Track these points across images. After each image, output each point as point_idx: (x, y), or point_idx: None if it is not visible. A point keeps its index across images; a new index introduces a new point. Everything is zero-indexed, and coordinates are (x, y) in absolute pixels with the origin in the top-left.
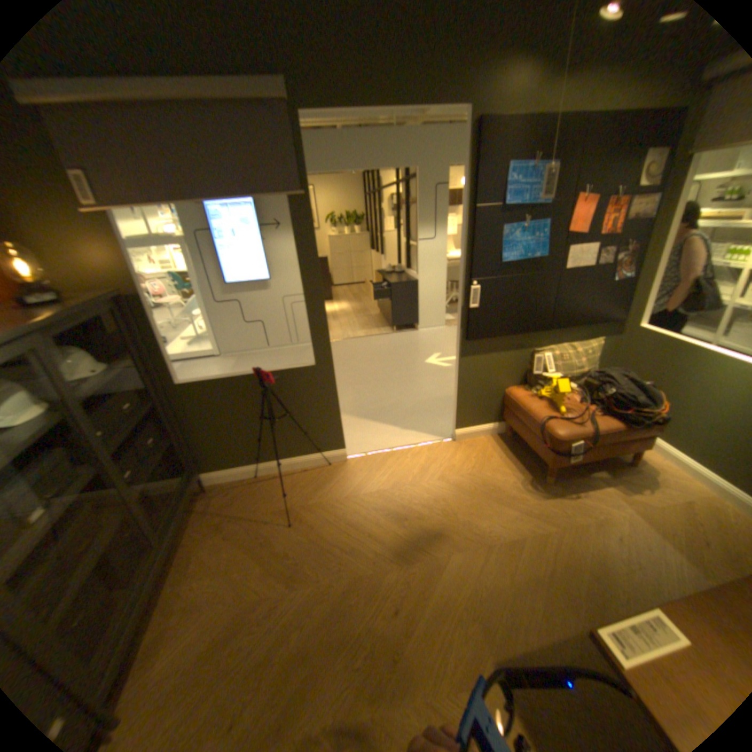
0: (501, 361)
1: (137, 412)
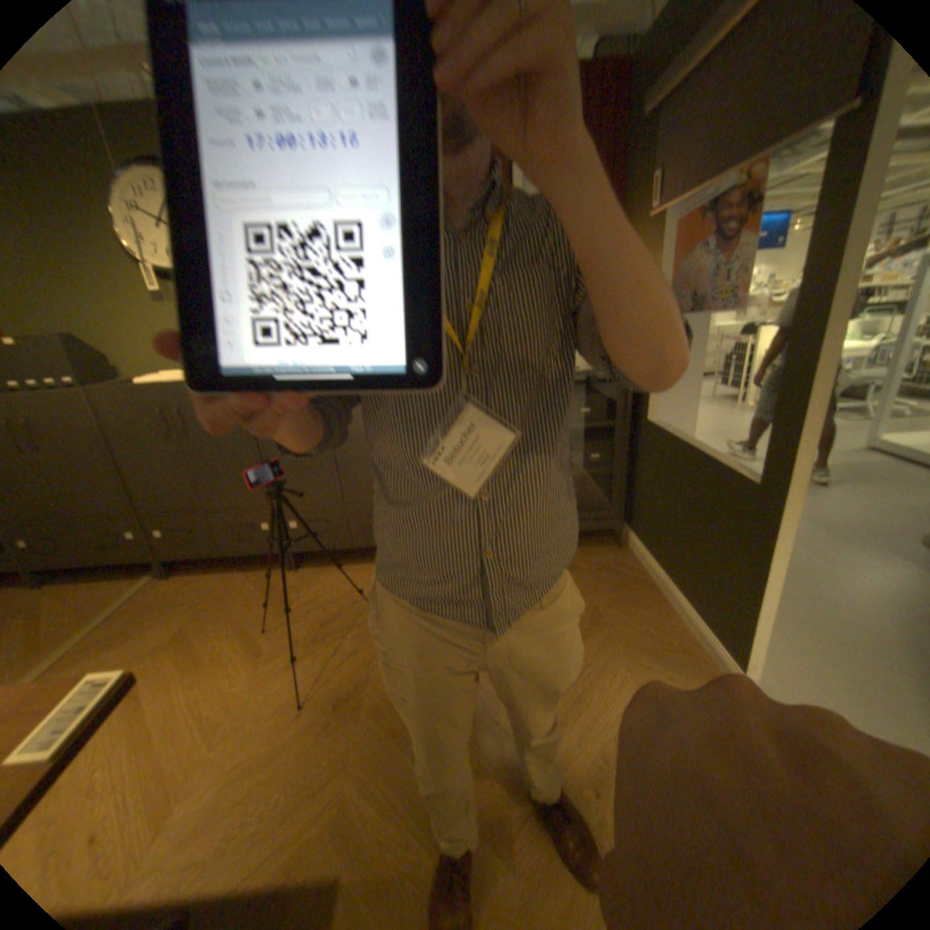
0: None
1: (596, 421)
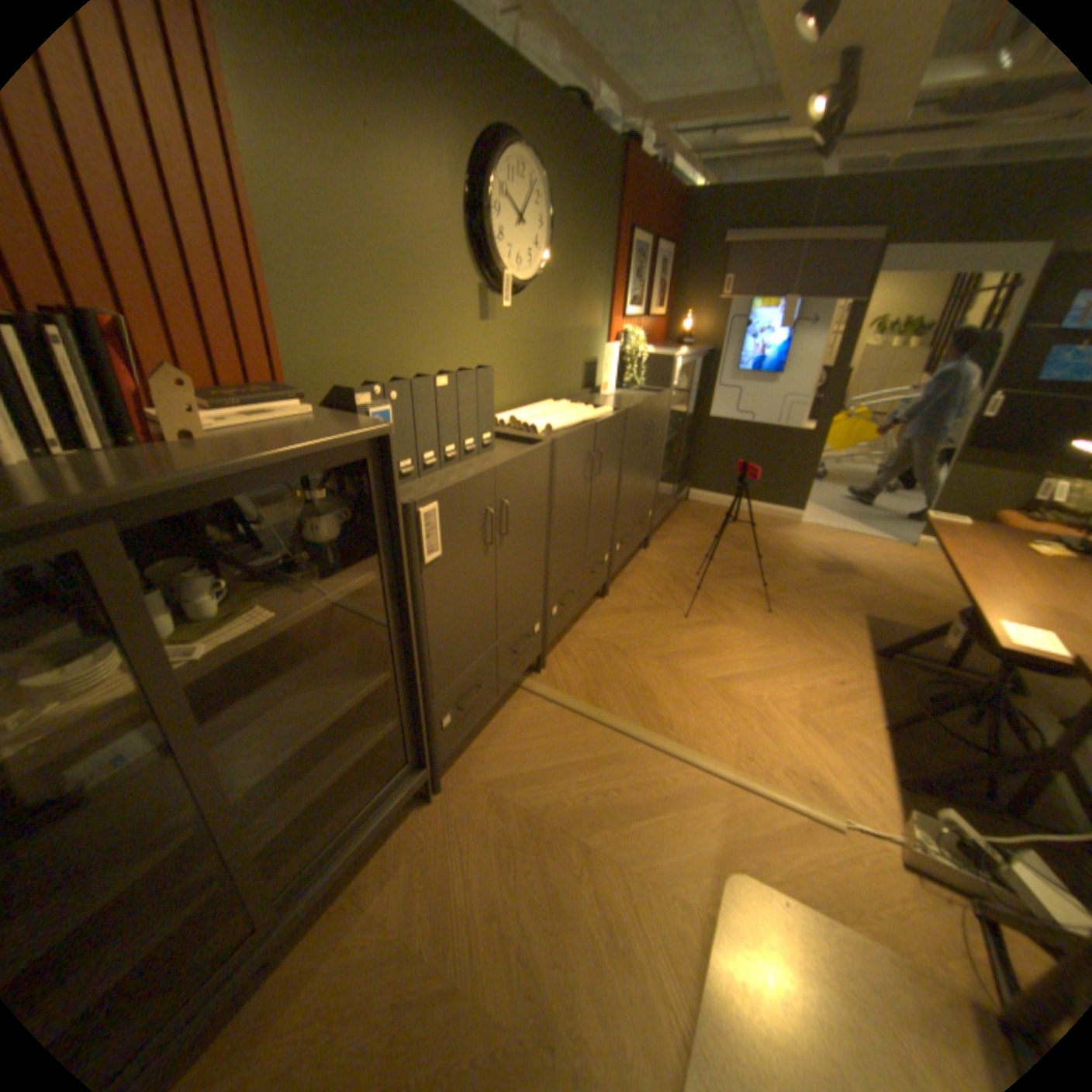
0: (1006, 480)
1: (689, 423)
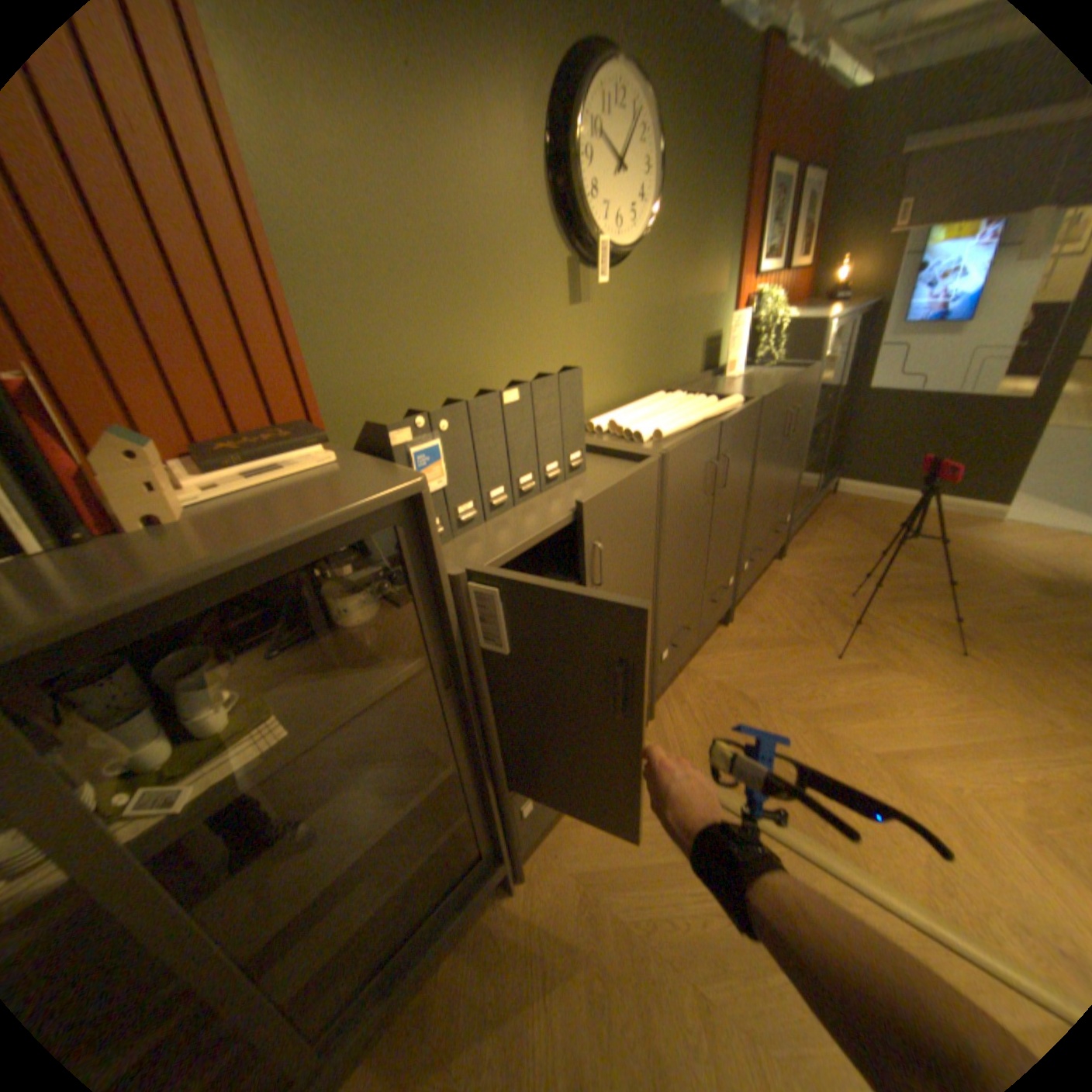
0: None
1: (841, 398)
